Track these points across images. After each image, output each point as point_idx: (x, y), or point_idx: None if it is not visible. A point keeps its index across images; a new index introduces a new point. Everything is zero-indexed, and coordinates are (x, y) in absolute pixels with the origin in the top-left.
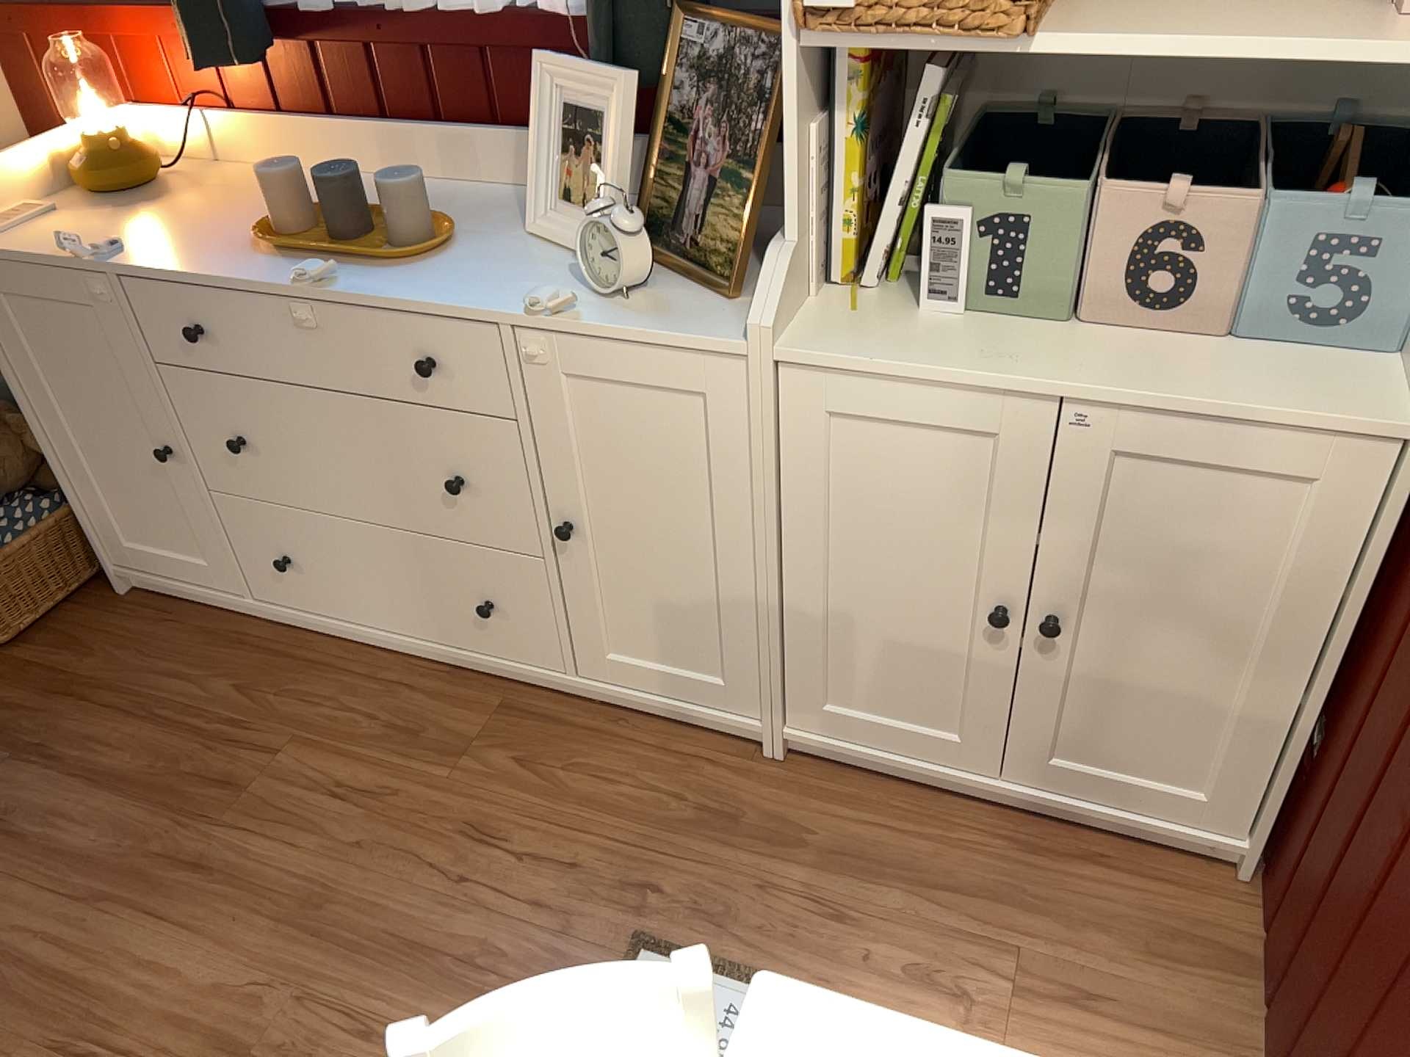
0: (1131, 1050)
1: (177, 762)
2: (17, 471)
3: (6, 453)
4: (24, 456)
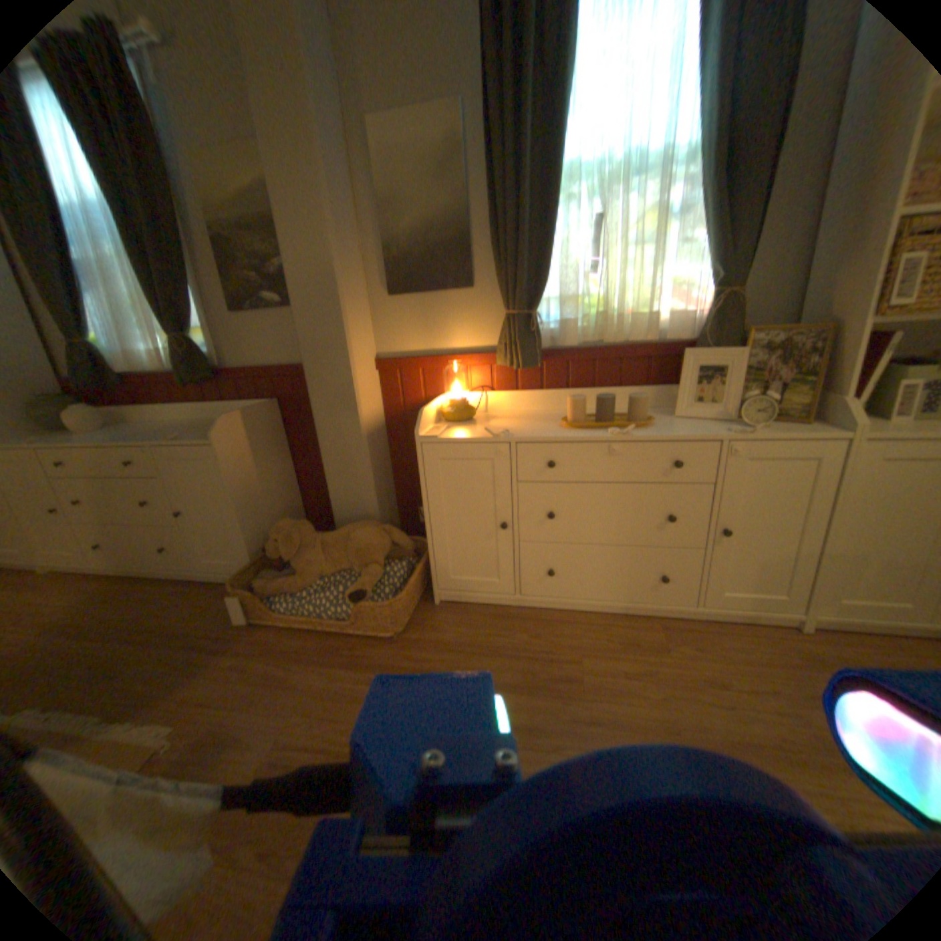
0: None
1: (529, 679)
2: (383, 549)
3: (378, 540)
4: (385, 542)
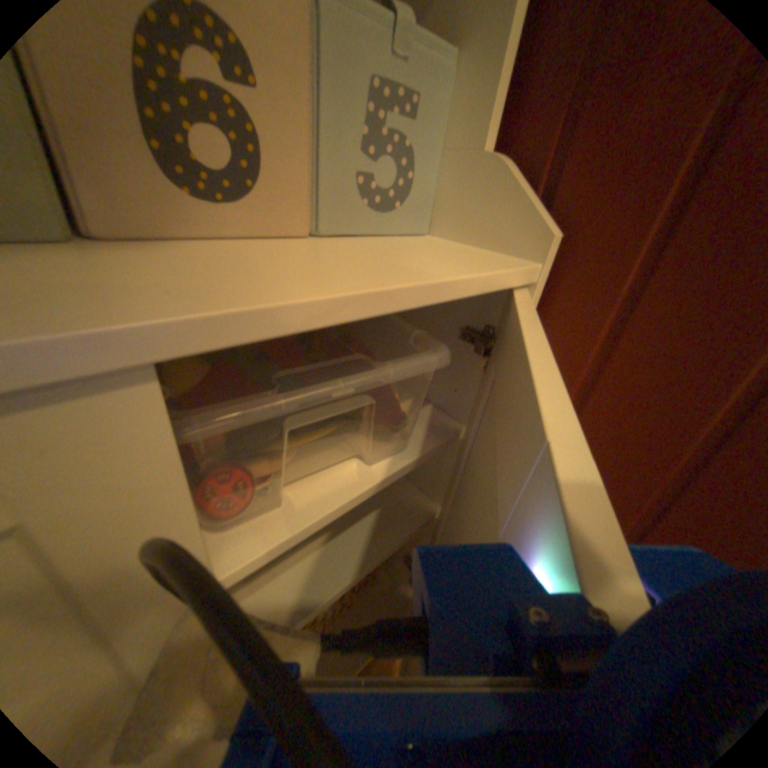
0: None
1: None
2: None
3: None
4: None
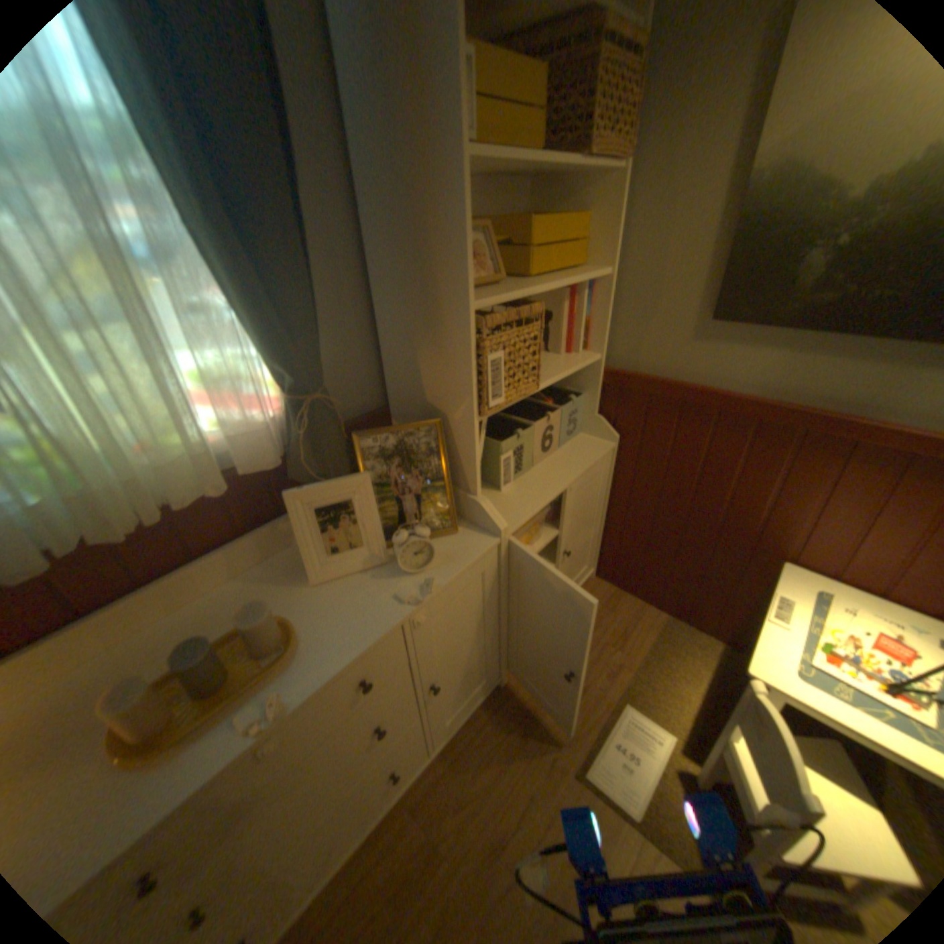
0: (647, 632)
1: None
2: None
3: None
4: None
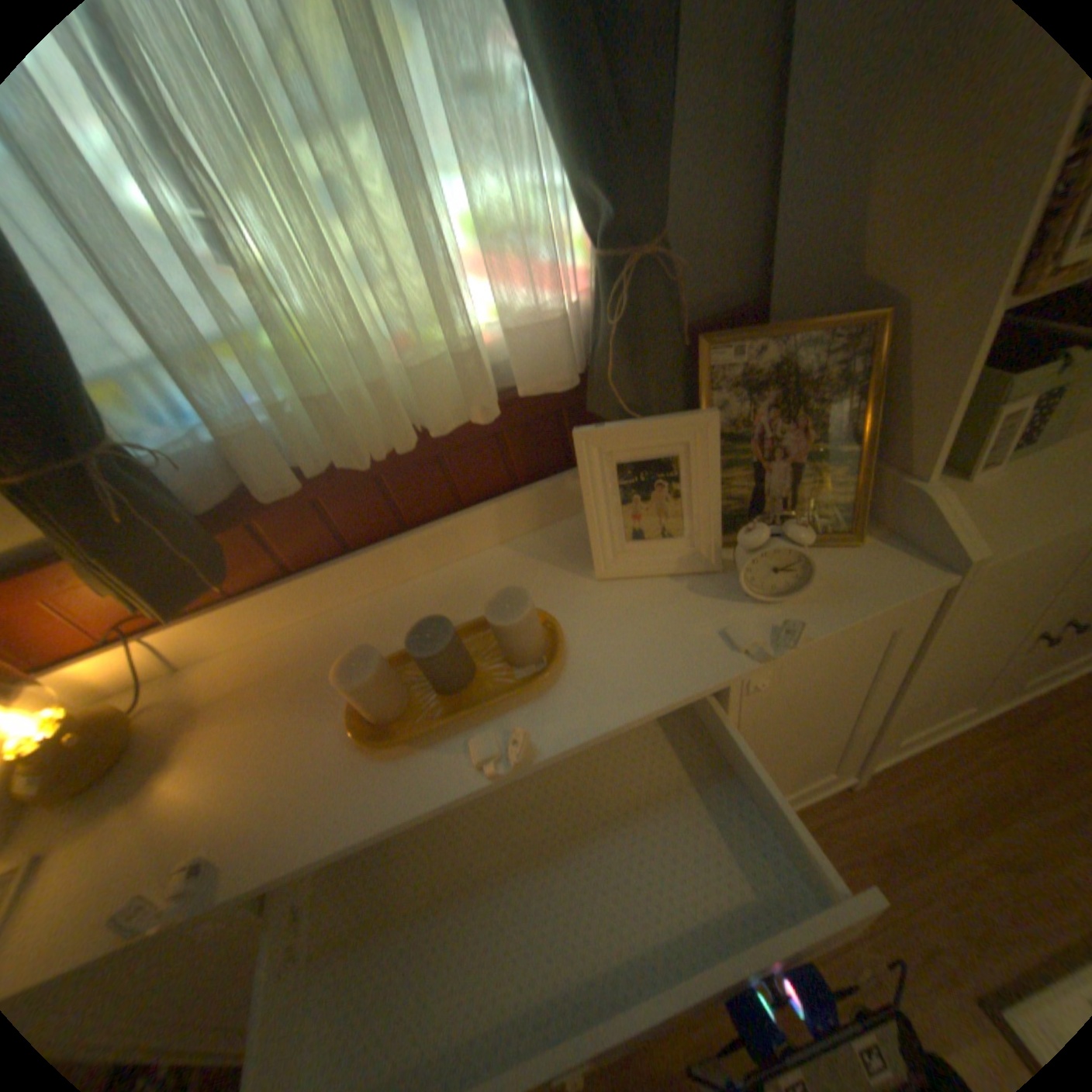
0: None
1: None
2: None
3: None
4: None
